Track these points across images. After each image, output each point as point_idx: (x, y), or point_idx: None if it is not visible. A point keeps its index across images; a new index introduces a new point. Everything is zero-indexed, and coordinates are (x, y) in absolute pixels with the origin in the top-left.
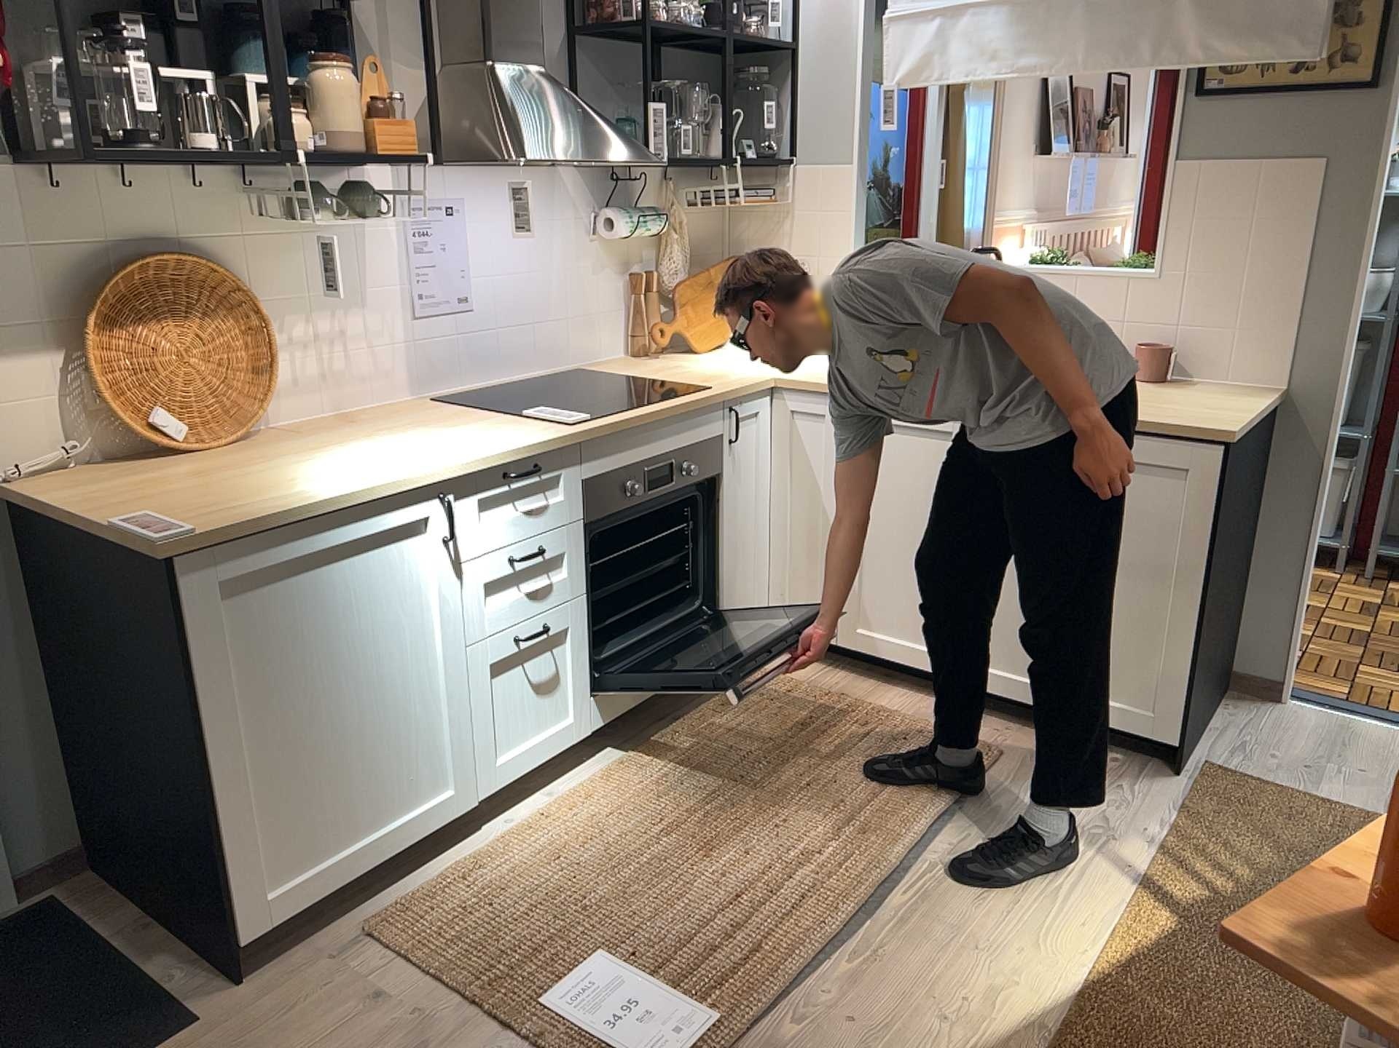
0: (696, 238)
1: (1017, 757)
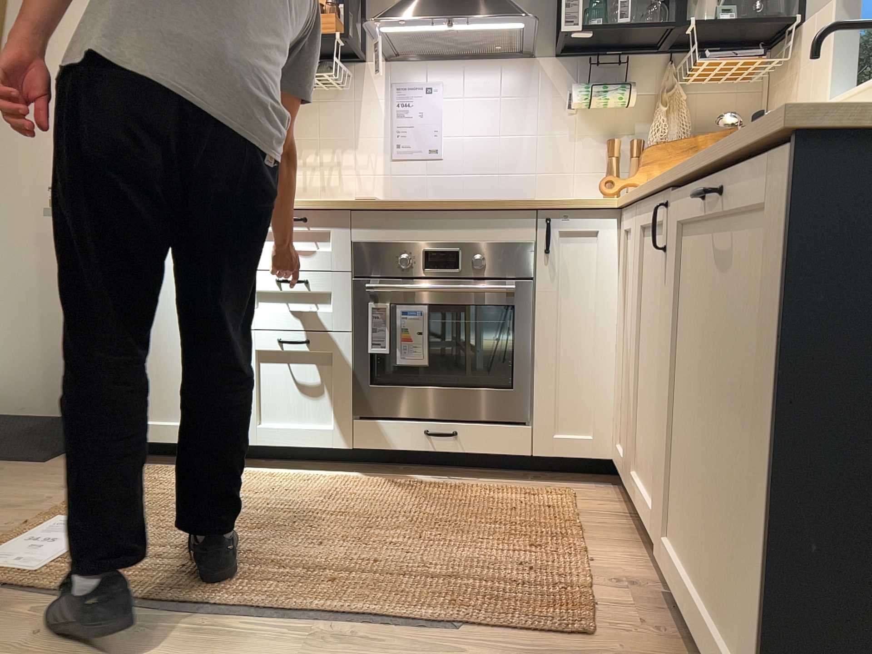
0: (710, 117)
1: (600, 652)
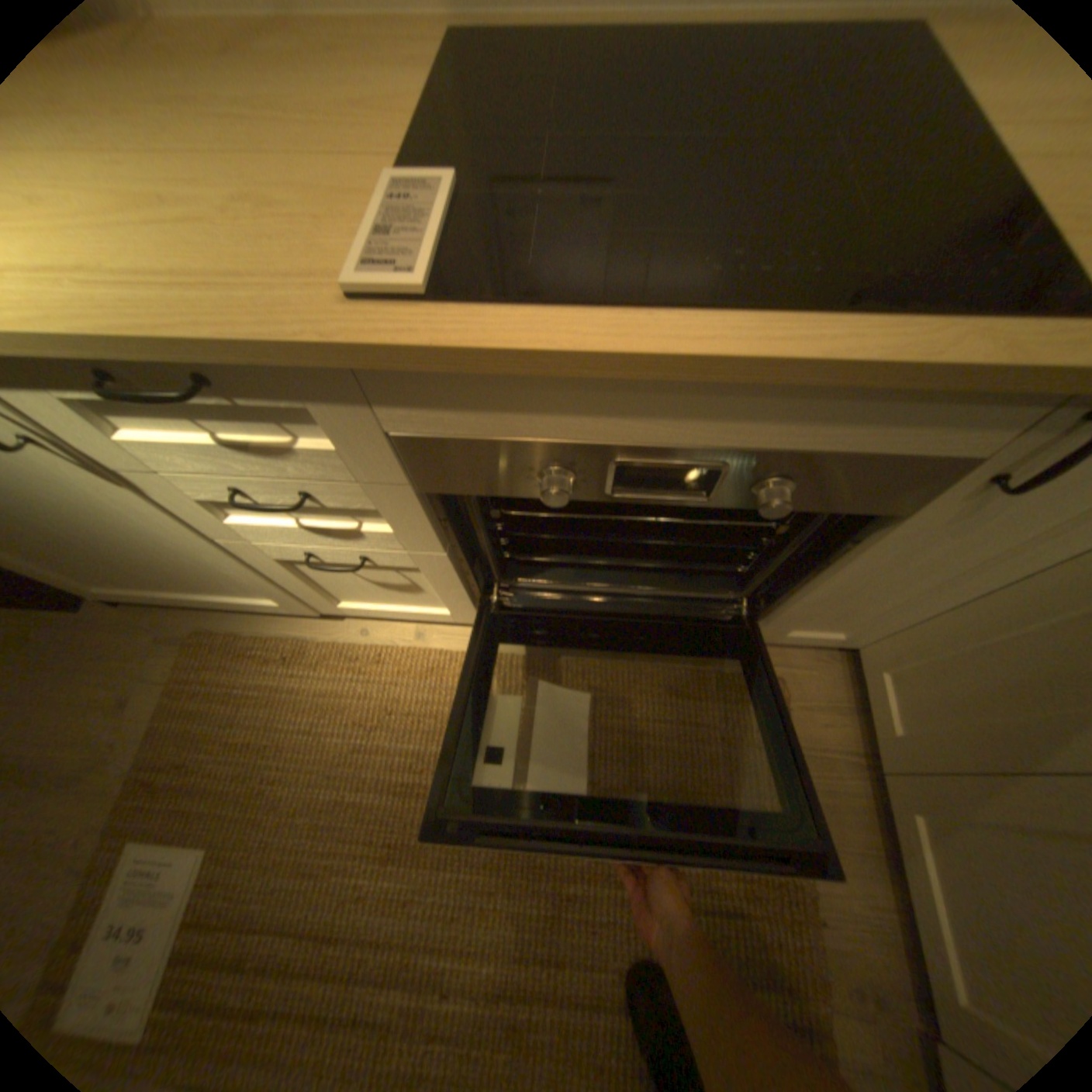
0: None
1: None
